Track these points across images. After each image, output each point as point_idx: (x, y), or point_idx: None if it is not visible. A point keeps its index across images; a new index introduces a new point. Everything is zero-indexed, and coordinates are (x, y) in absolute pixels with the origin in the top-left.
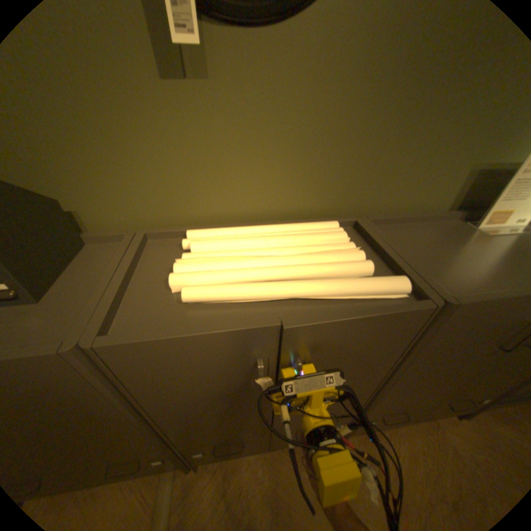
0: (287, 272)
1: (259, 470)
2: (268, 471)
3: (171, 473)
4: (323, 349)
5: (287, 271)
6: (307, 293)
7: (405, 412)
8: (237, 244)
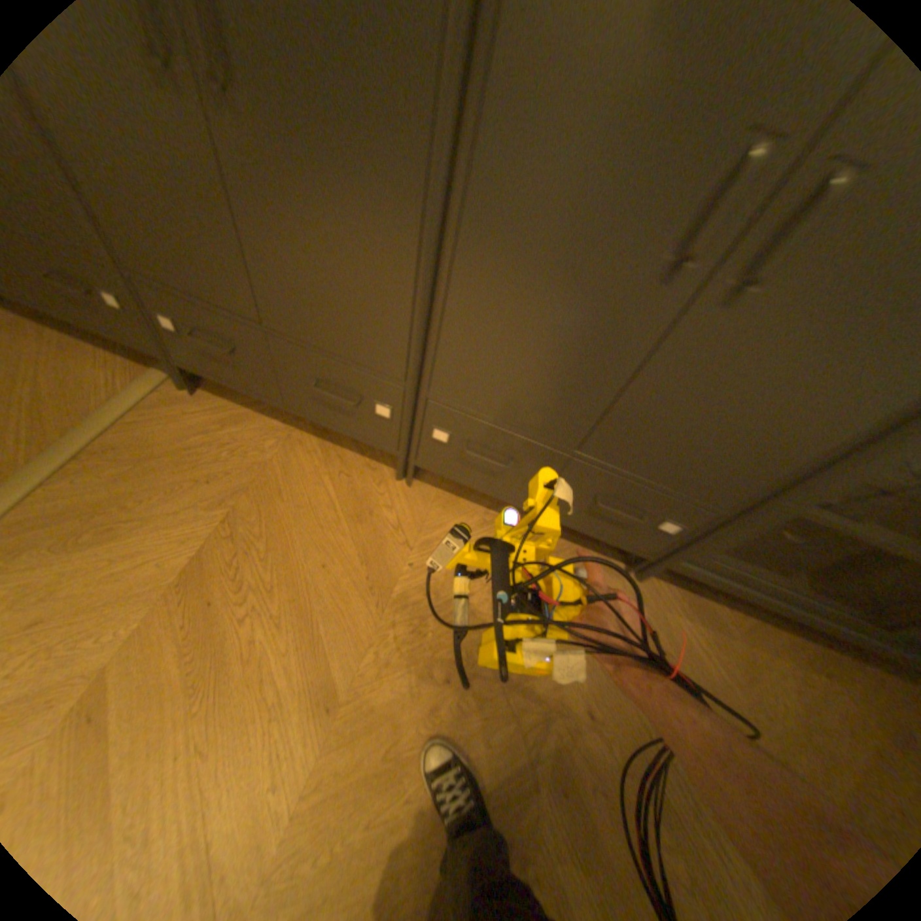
0: None
1: (271, 439)
2: (282, 447)
3: (160, 375)
4: None
5: None
6: None
7: (497, 435)
8: None
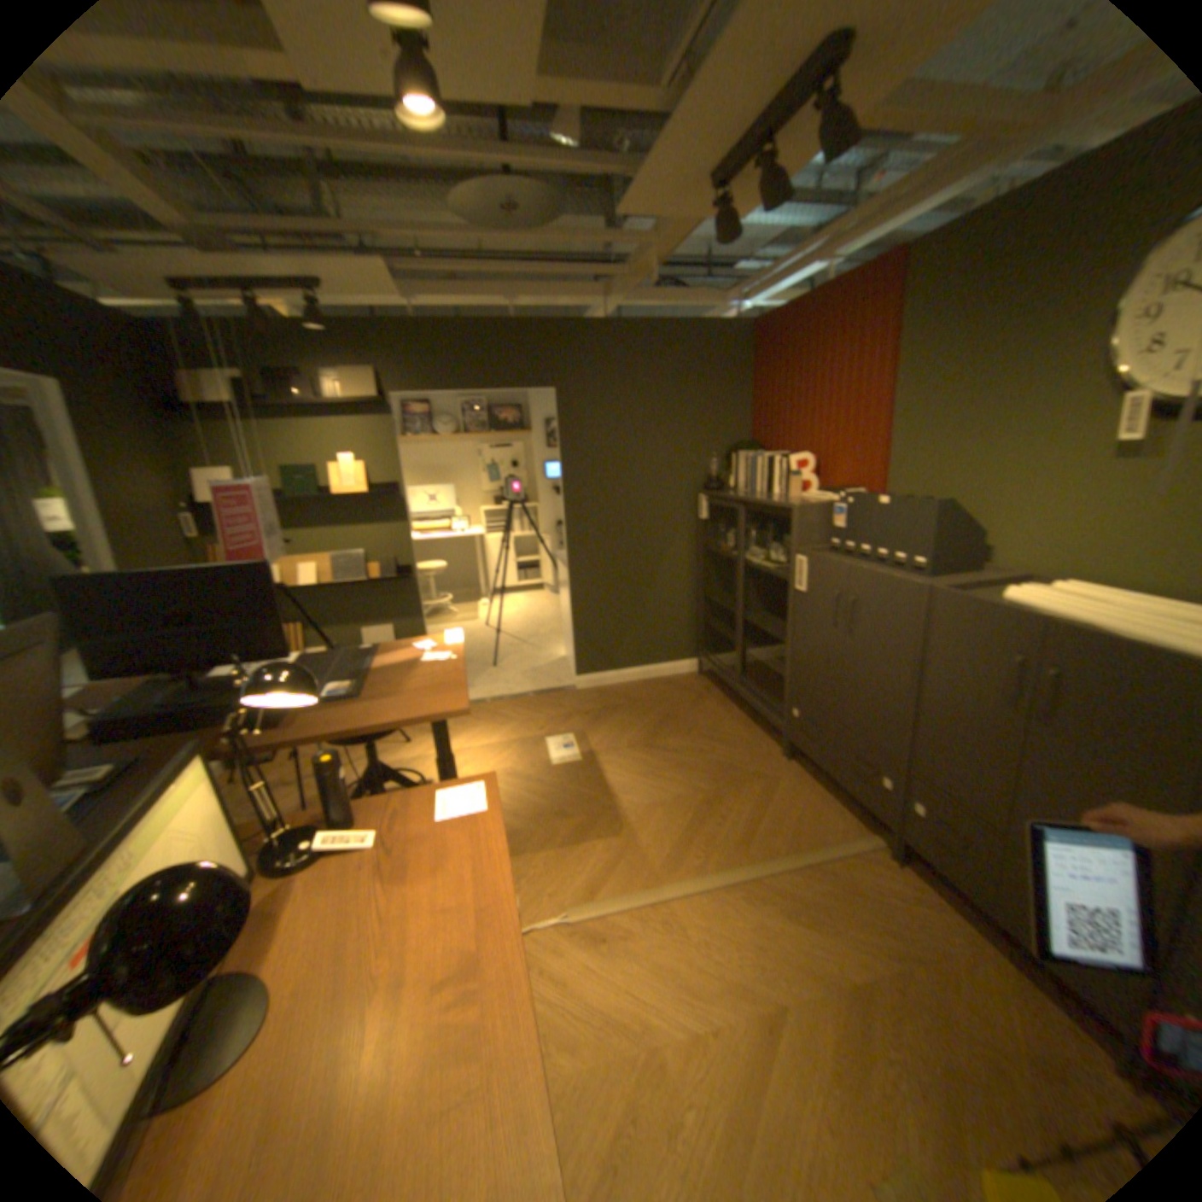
0: (1107, 613)
1: (960, 939)
2: (970, 952)
3: (879, 843)
4: (1079, 672)
5: (1108, 612)
6: (1100, 623)
7: None
8: (1096, 594)
